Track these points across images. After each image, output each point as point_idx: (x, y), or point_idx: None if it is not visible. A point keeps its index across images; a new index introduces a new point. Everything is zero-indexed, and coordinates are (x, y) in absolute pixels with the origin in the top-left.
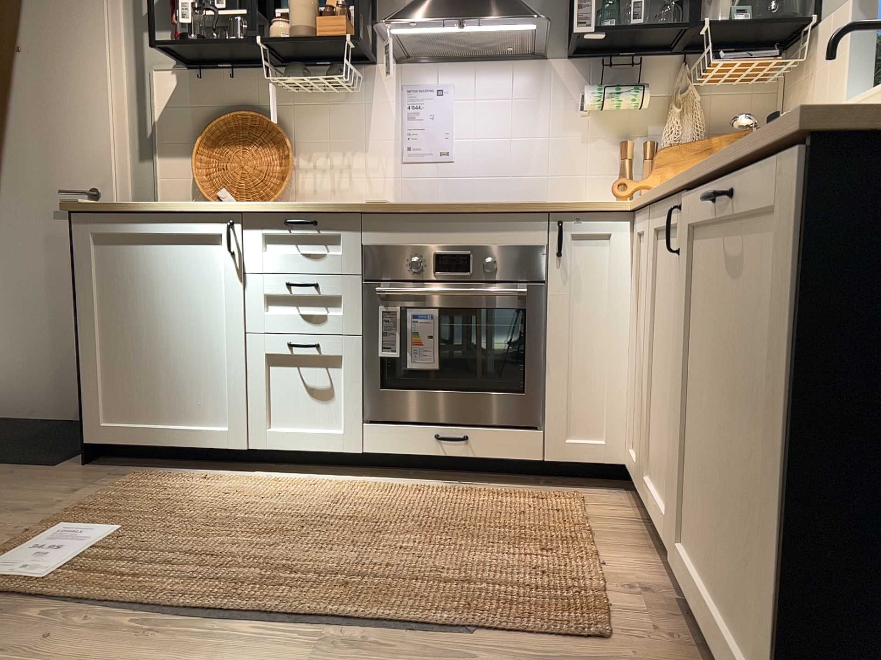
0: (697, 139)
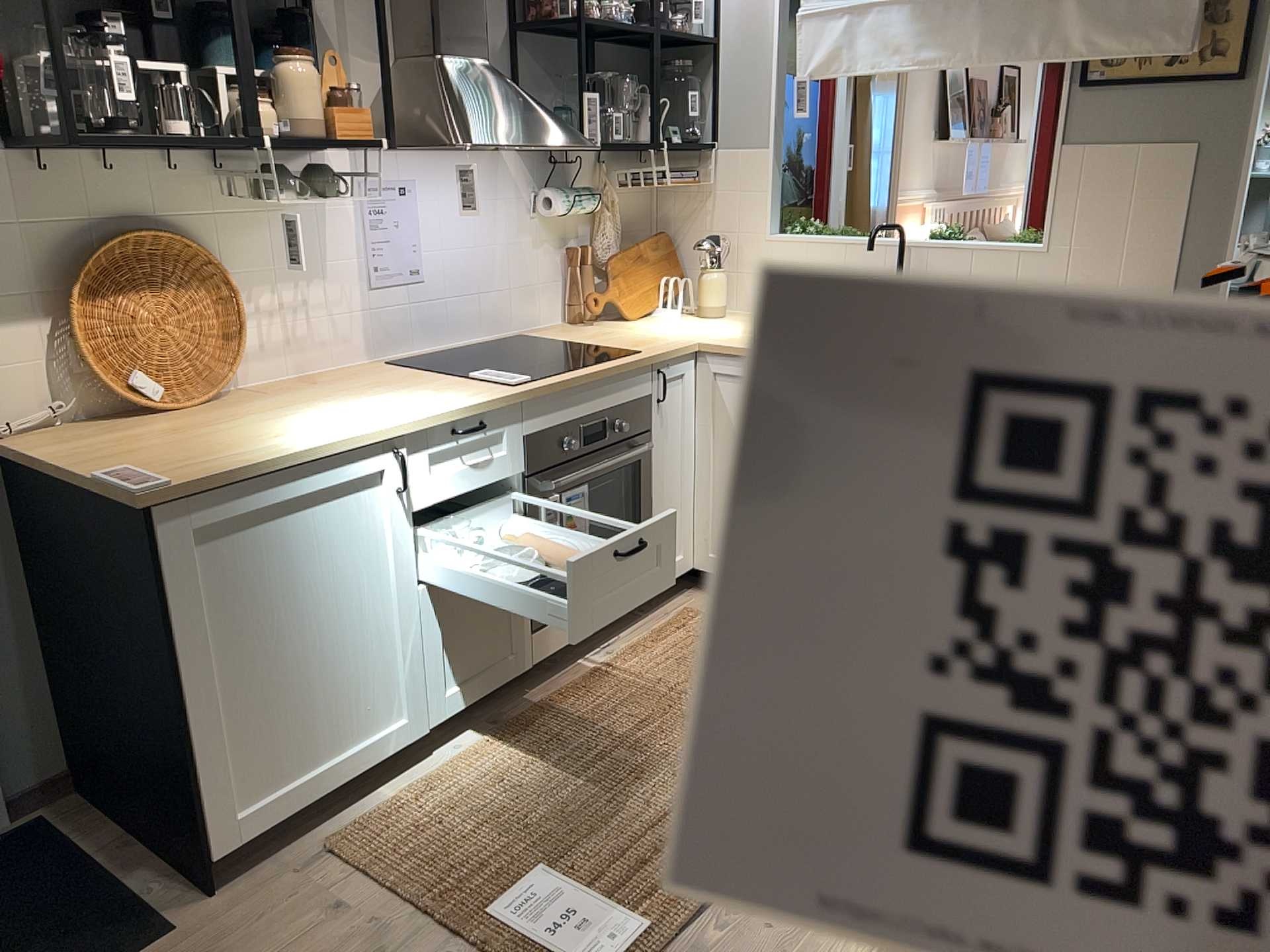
0: (619, 240)
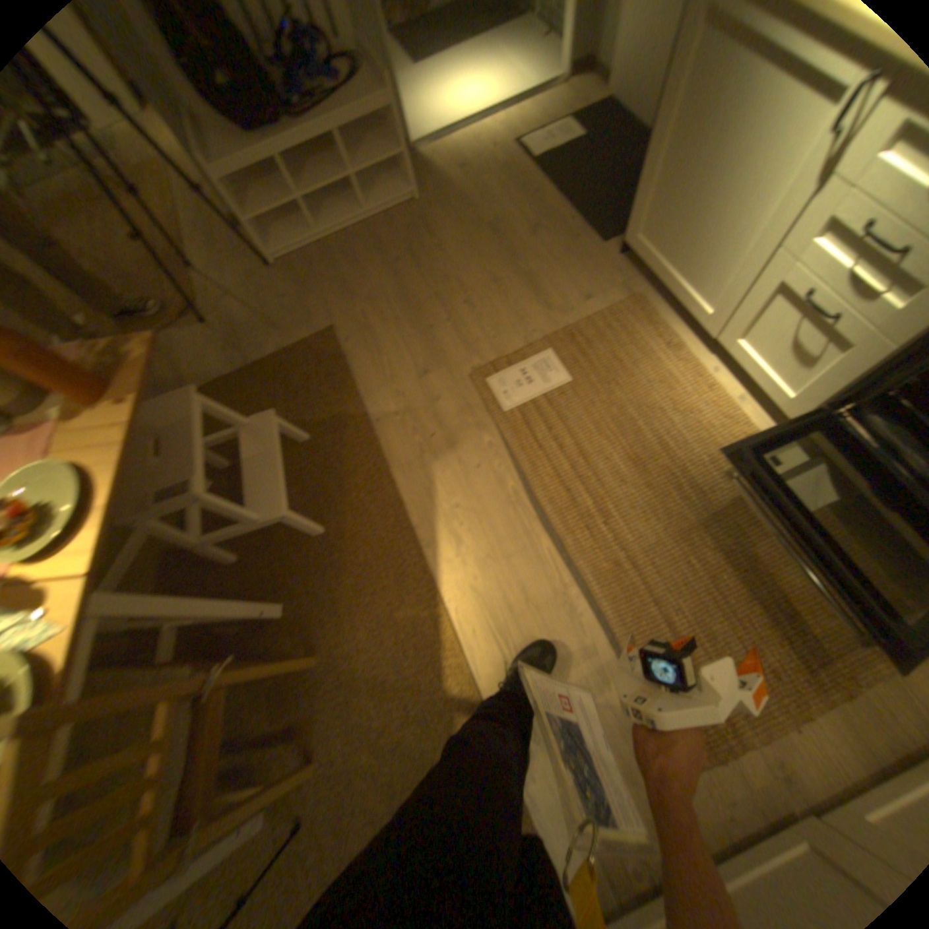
0: None
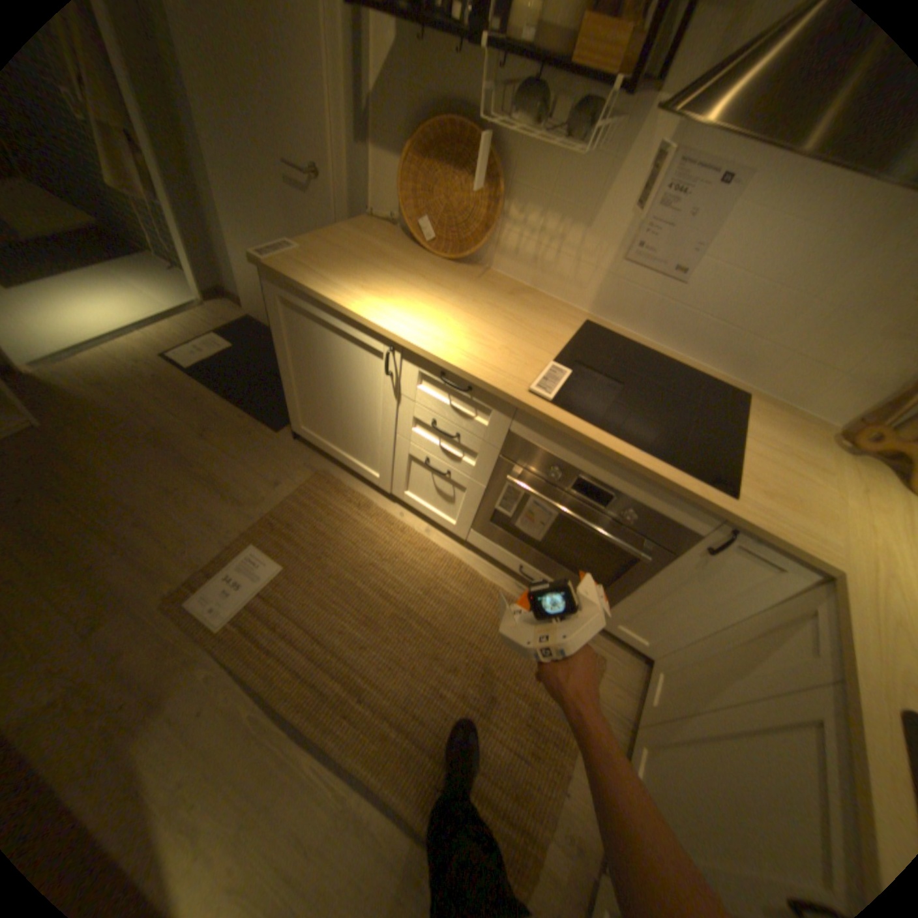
0: None
